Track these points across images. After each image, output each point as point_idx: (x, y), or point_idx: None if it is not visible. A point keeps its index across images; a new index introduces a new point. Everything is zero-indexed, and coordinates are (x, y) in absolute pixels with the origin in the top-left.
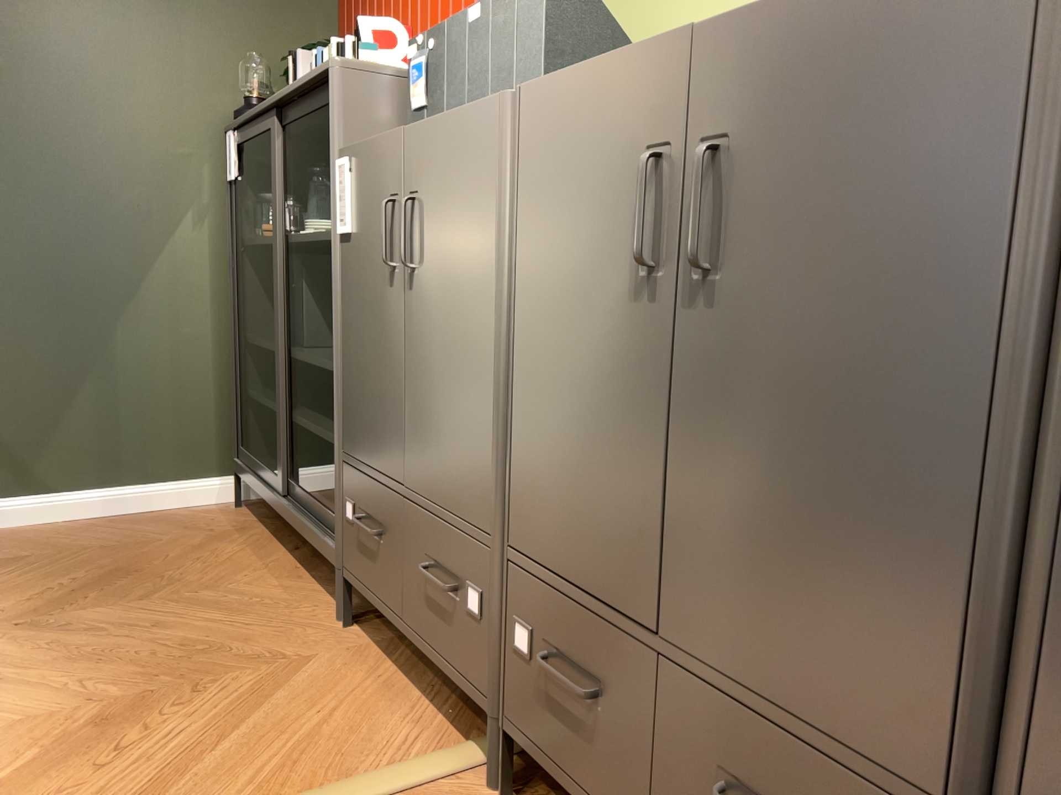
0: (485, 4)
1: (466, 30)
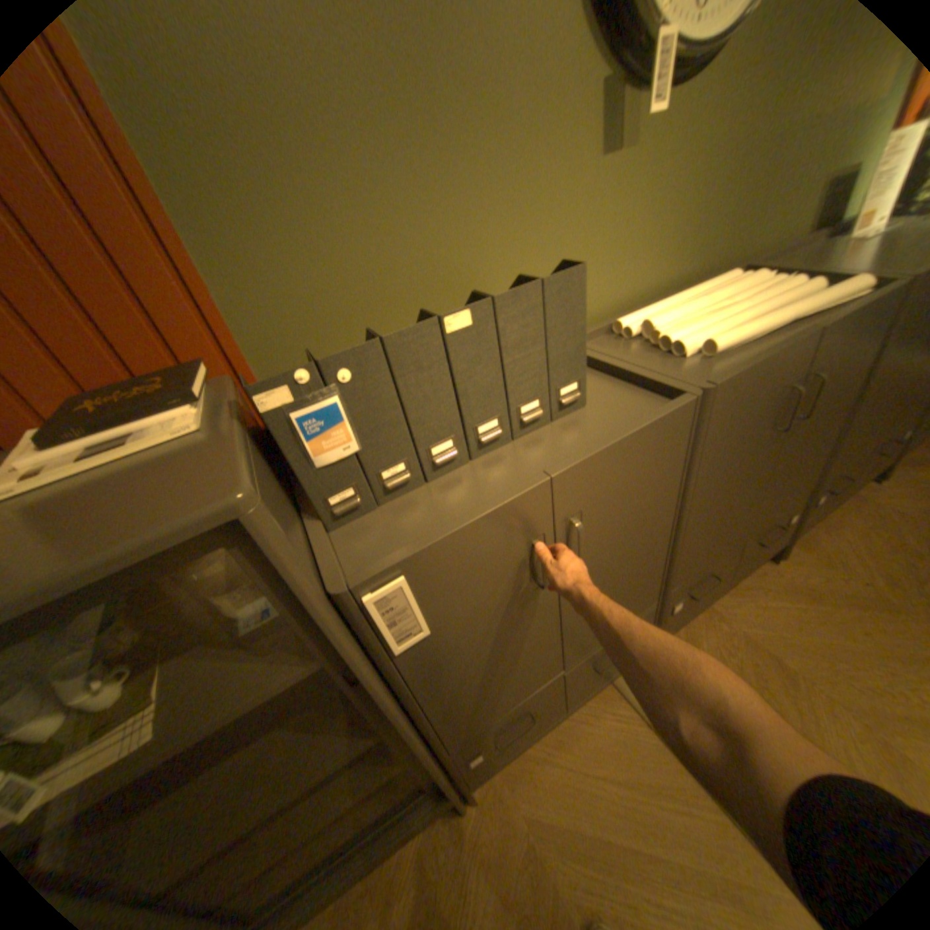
0: (481, 304)
1: (441, 337)
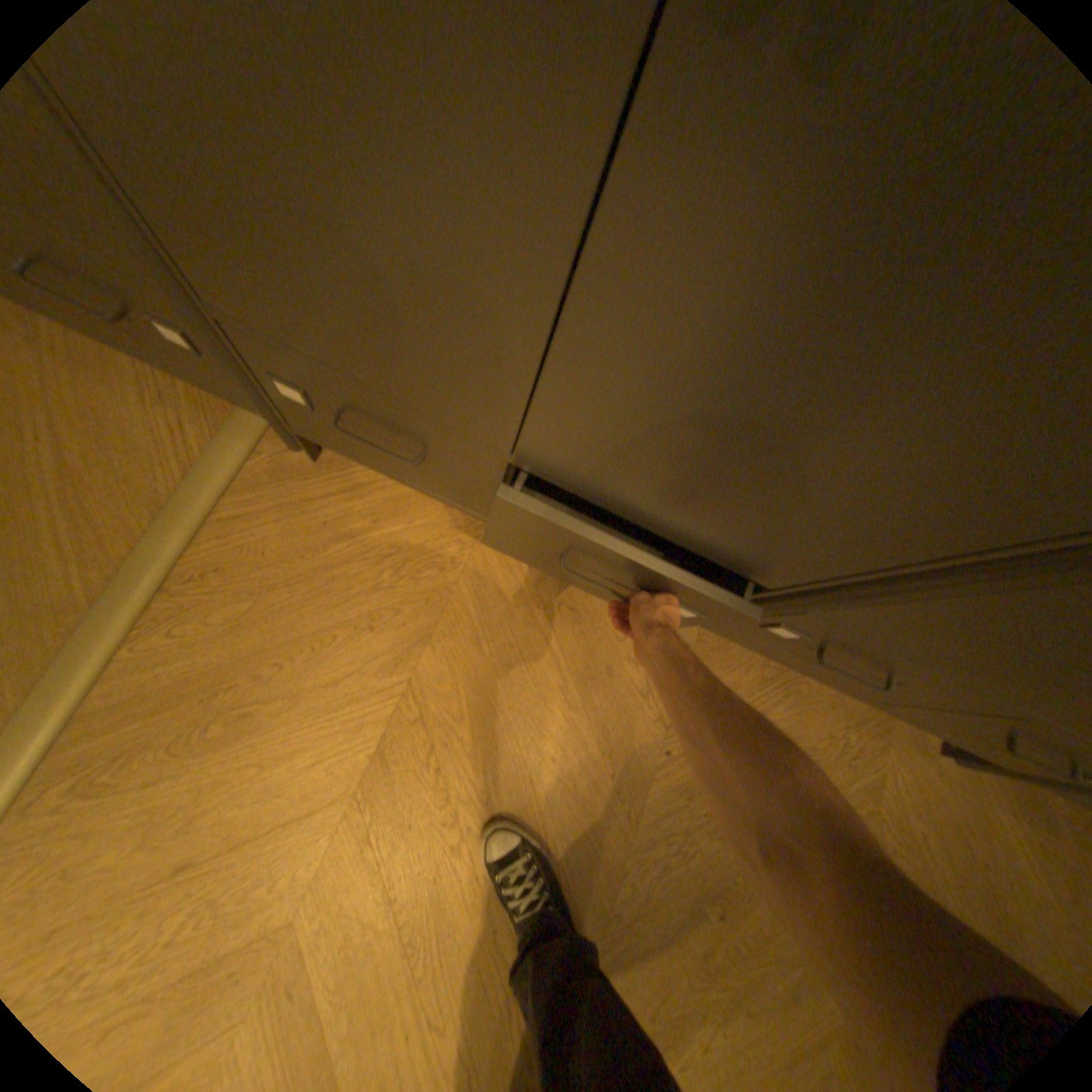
0: None
1: None
